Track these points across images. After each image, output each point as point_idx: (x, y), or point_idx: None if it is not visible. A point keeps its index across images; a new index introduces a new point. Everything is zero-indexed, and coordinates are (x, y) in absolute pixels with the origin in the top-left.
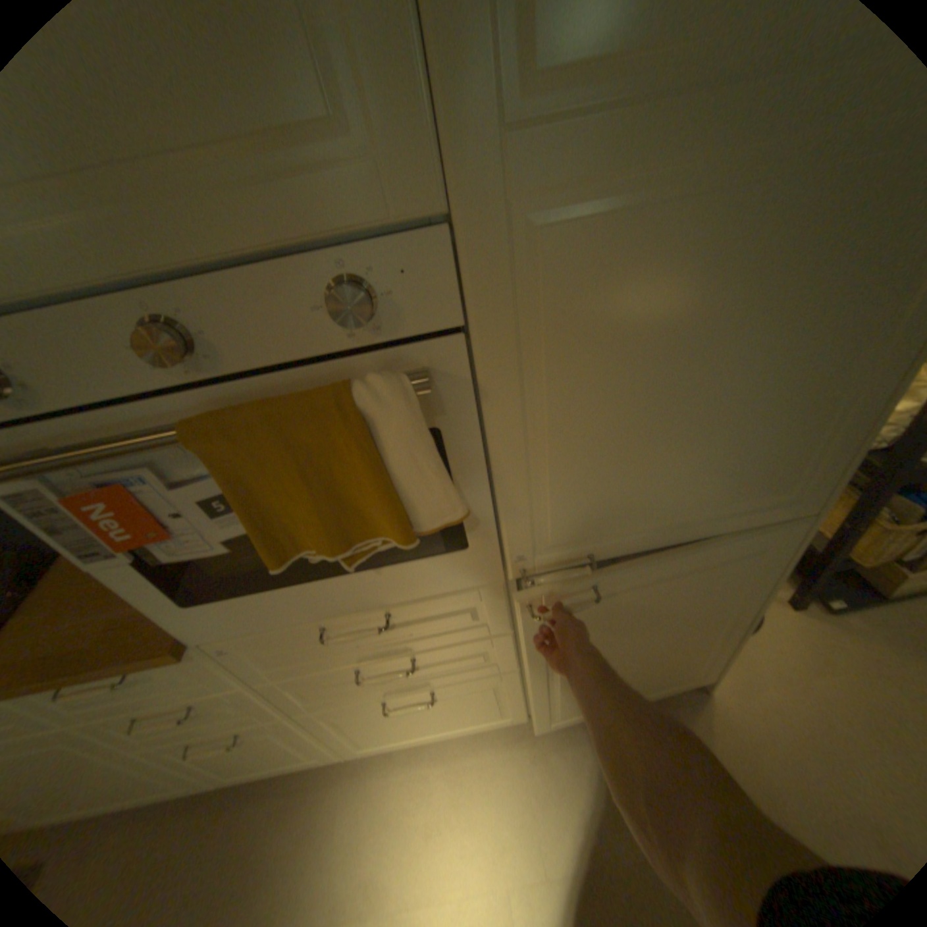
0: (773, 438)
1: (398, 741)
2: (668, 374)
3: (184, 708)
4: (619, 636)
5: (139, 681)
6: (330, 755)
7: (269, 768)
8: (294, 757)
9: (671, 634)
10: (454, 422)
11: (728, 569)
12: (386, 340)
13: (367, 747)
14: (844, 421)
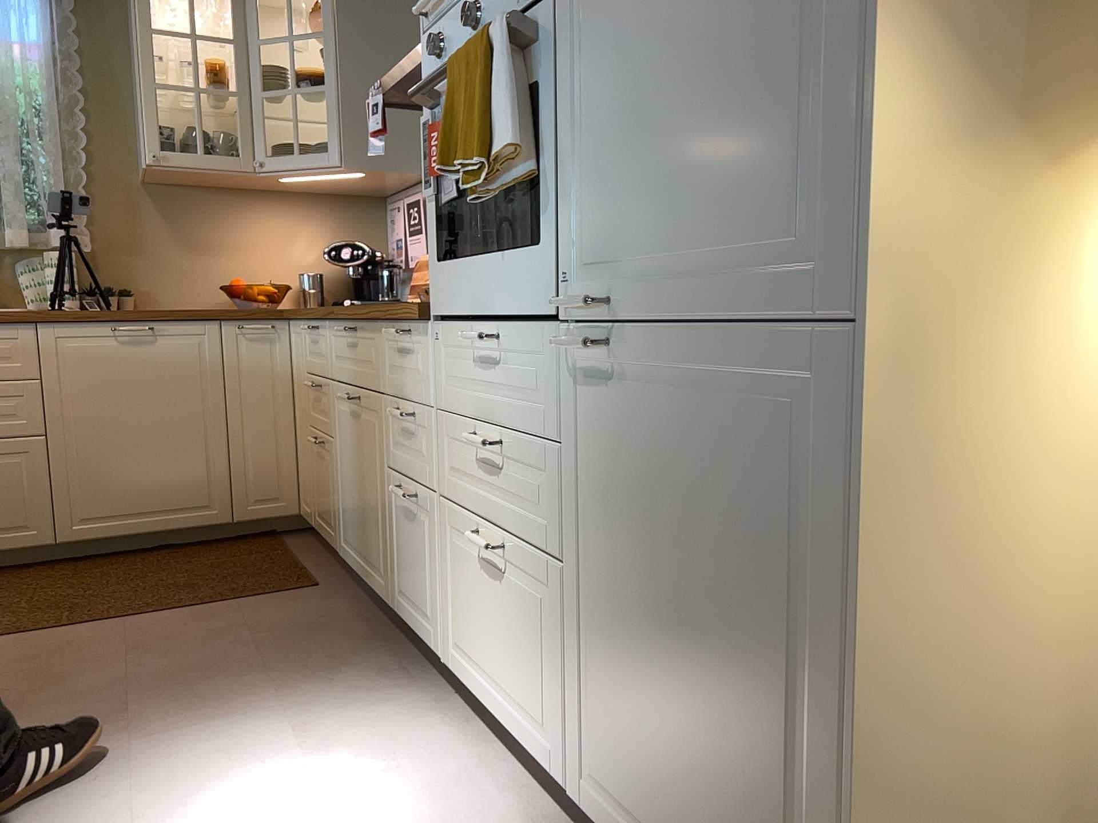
0: (755, 107)
1: (478, 669)
2: (653, 14)
3: (414, 413)
4: (656, 565)
5: (412, 350)
6: (442, 633)
7: (416, 607)
8: (428, 601)
9: (722, 636)
10: (543, 67)
11: (768, 437)
12: (534, 4)
13: (461, 651)
14: (838, 81)
